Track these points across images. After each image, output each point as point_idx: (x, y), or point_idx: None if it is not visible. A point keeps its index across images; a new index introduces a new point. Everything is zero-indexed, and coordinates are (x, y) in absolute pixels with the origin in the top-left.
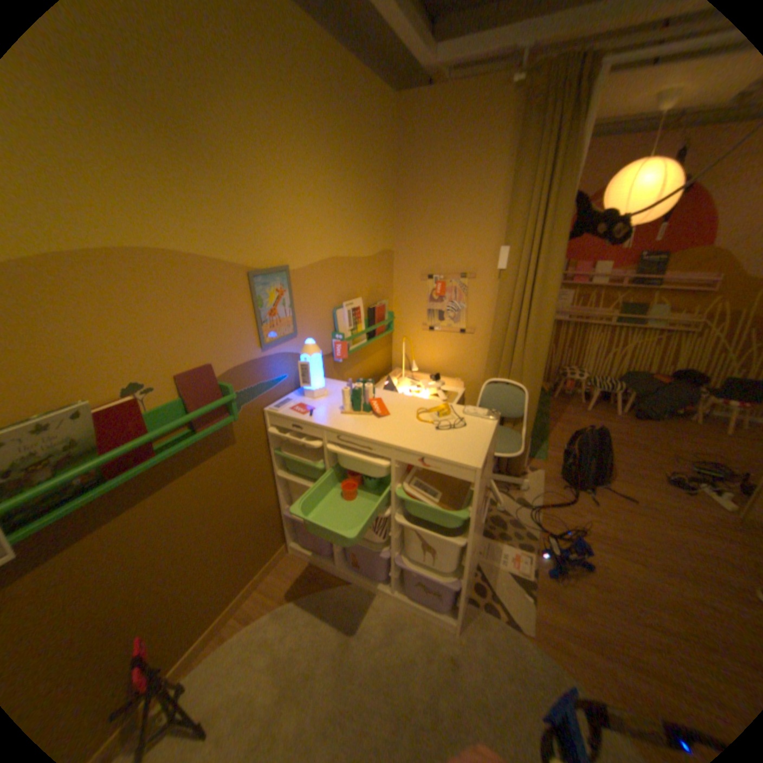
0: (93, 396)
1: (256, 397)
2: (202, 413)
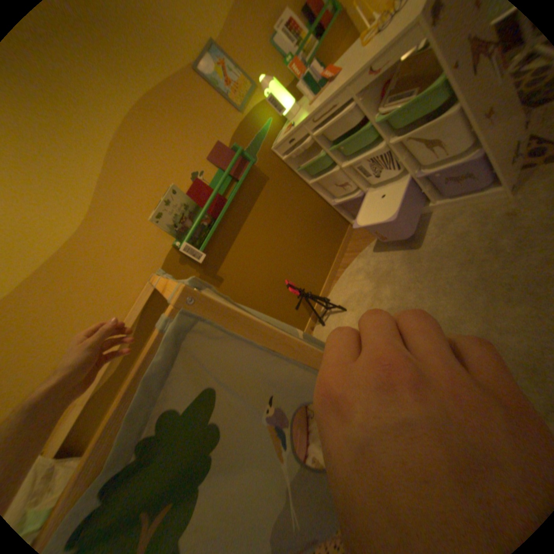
0: (182, 188)
1: (260, 145)
2: (230, 167)
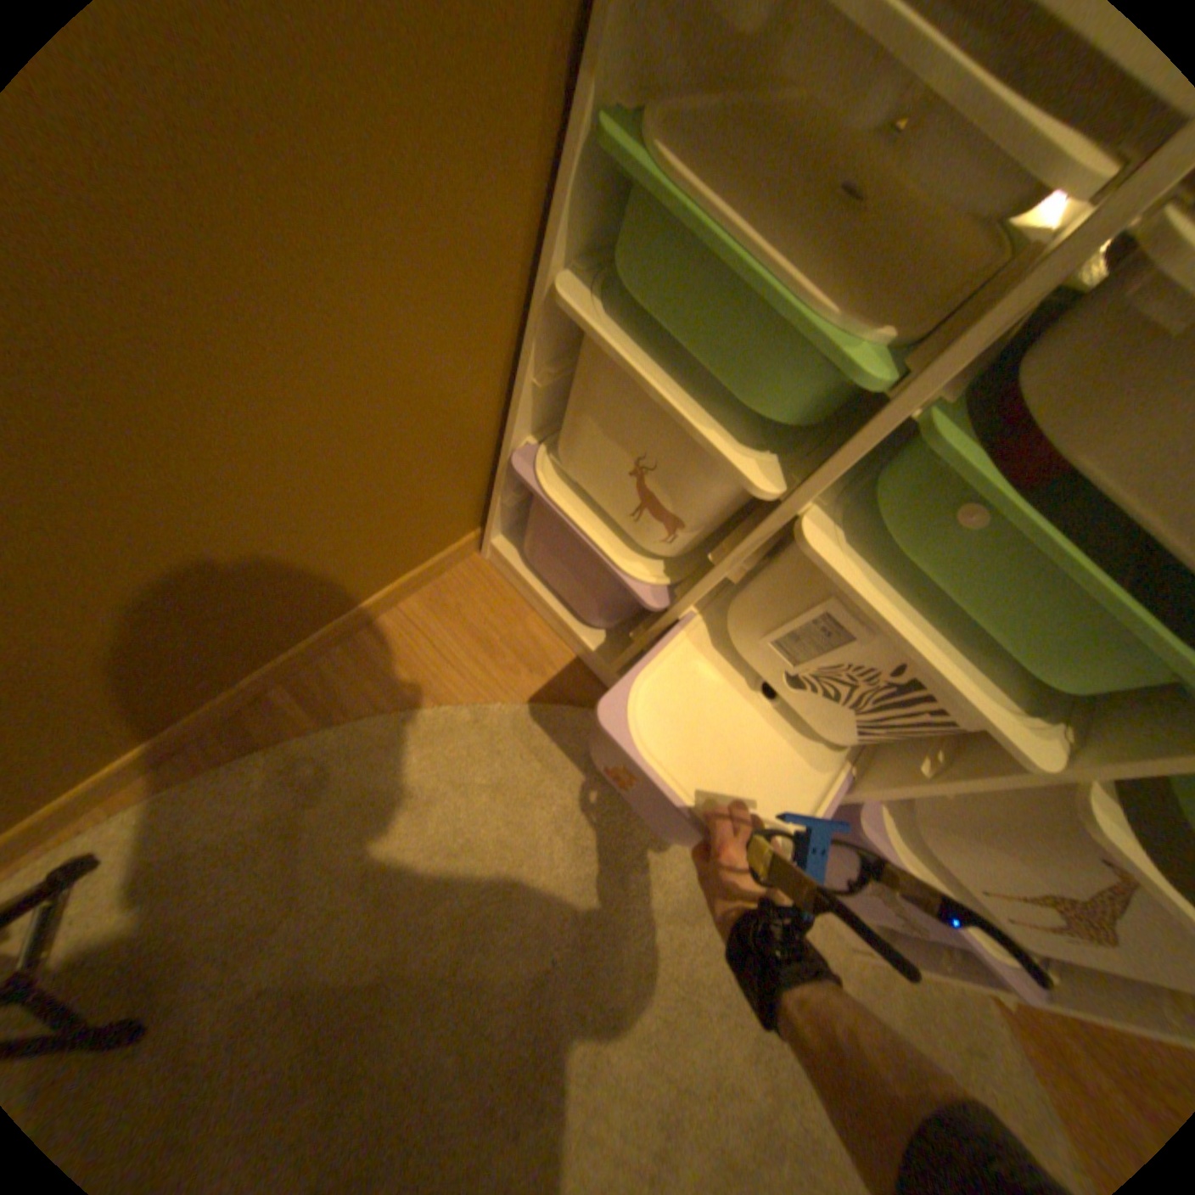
0: None
1: None
2: None
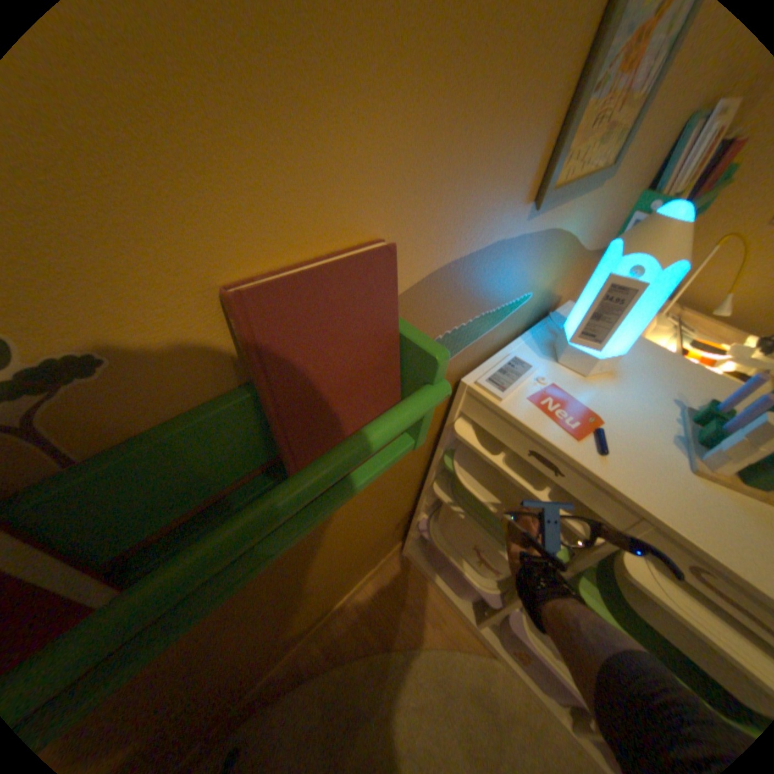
0: None
1: (459, 351)
2: (332, 478)
